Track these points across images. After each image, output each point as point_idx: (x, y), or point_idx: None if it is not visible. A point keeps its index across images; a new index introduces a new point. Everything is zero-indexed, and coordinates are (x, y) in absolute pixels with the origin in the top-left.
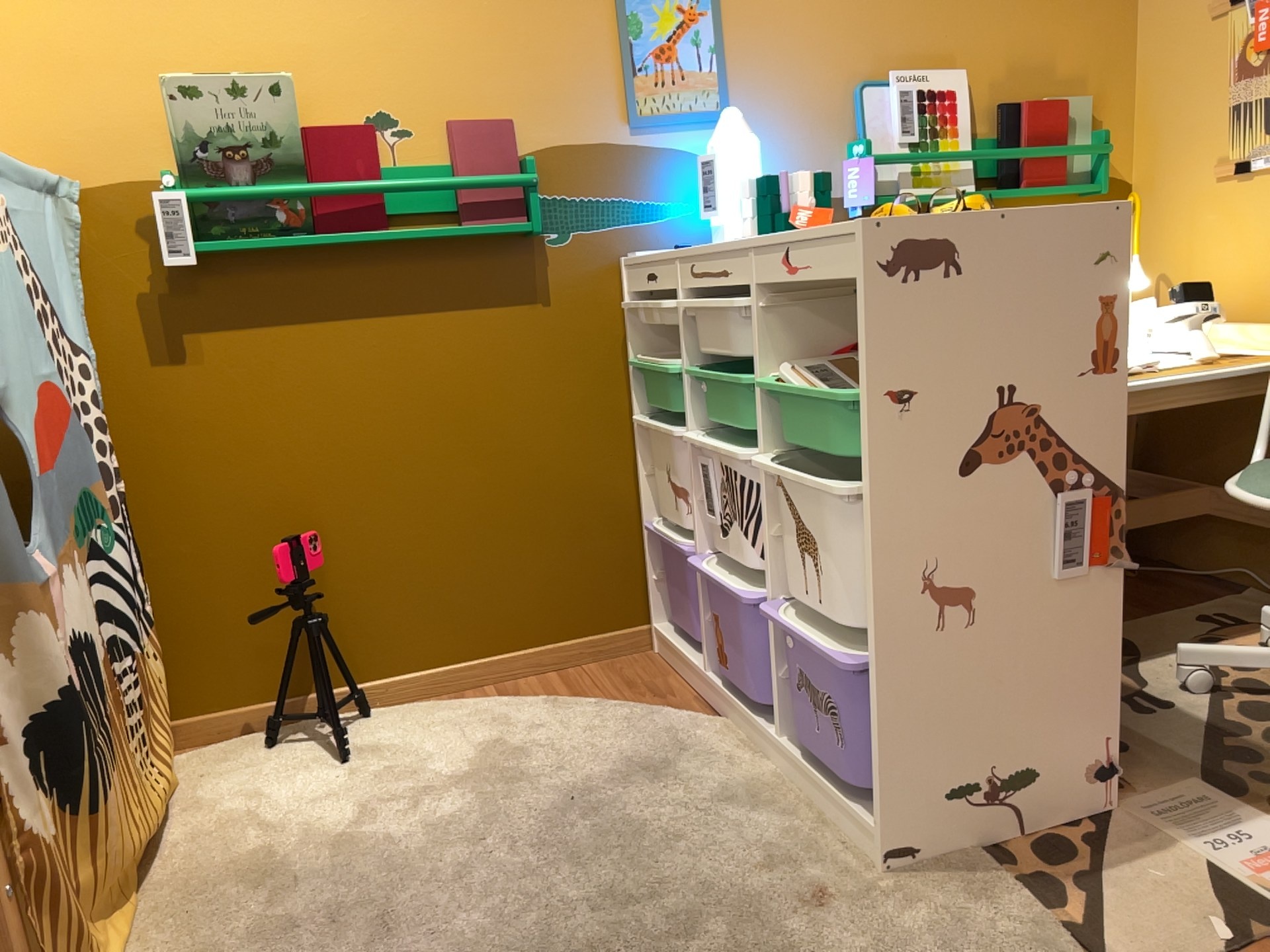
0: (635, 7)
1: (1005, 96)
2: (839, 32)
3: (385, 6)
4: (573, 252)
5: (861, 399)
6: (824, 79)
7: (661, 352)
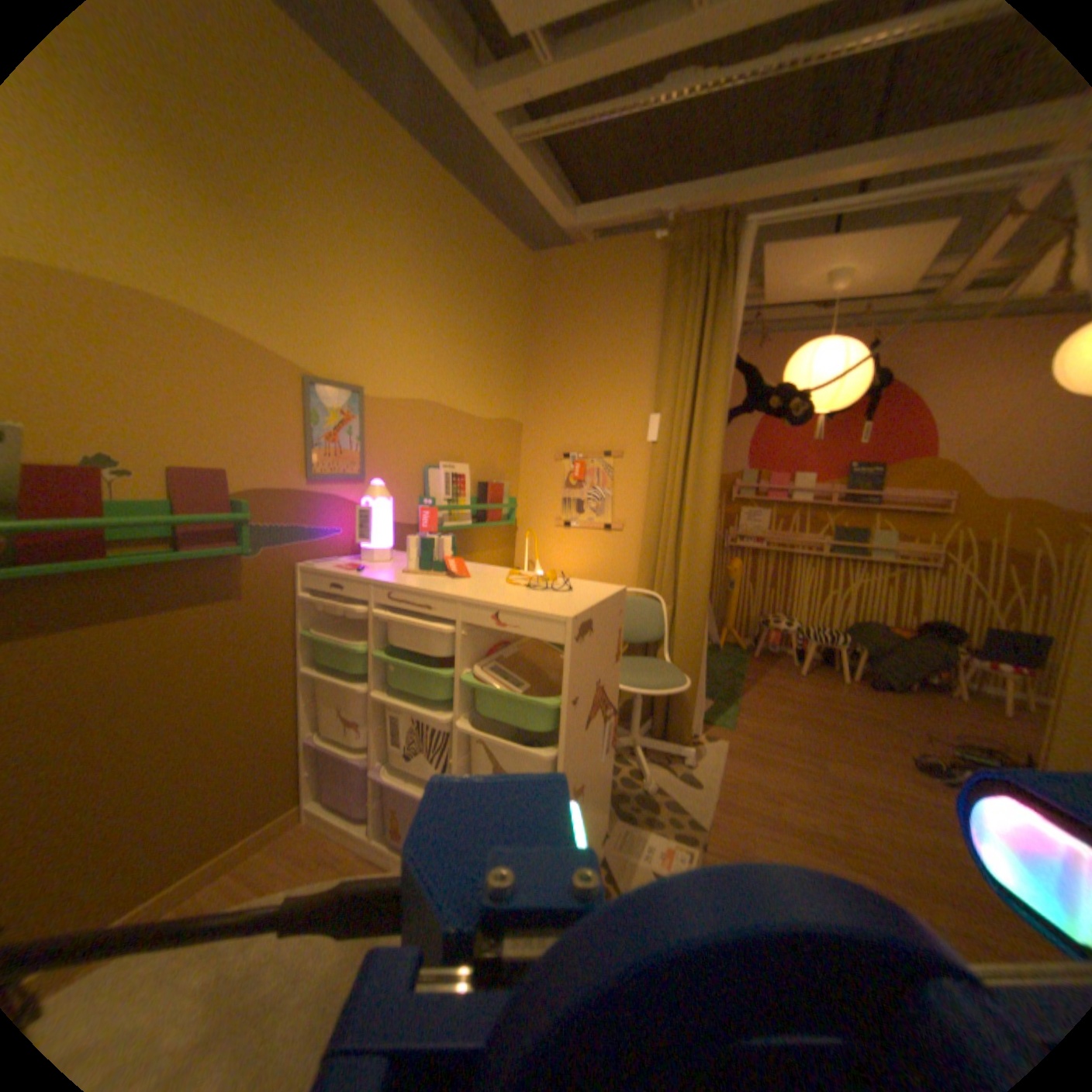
0: (318, 406)
1: (481, 477)
2: (420, 438)
3: (117, 367)
4: (265, 563)
5: (557, 702)
6: (412, 461)
7: (323, 625)
